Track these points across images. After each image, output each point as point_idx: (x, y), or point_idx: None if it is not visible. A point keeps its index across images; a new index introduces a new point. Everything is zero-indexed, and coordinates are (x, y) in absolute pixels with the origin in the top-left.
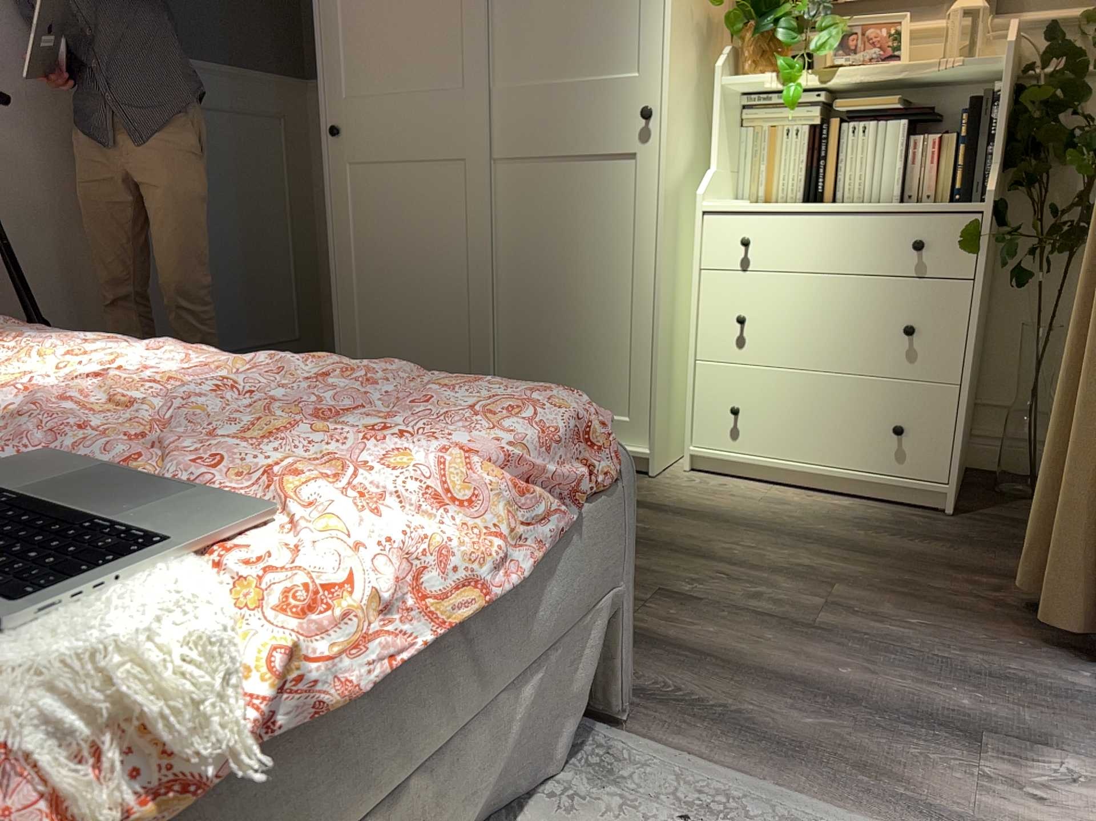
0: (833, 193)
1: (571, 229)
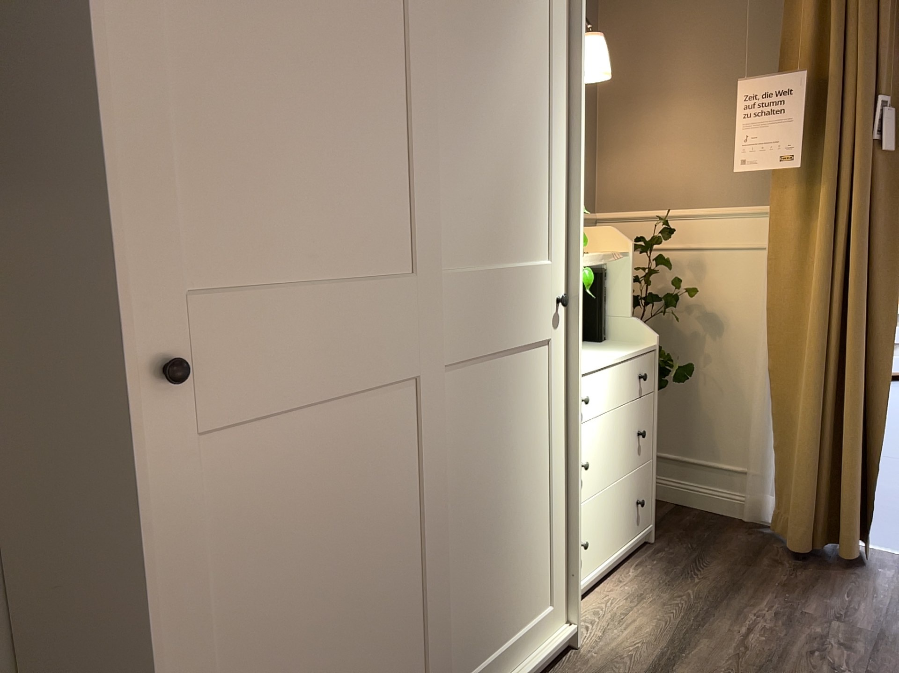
0: None
1: (506, 424)
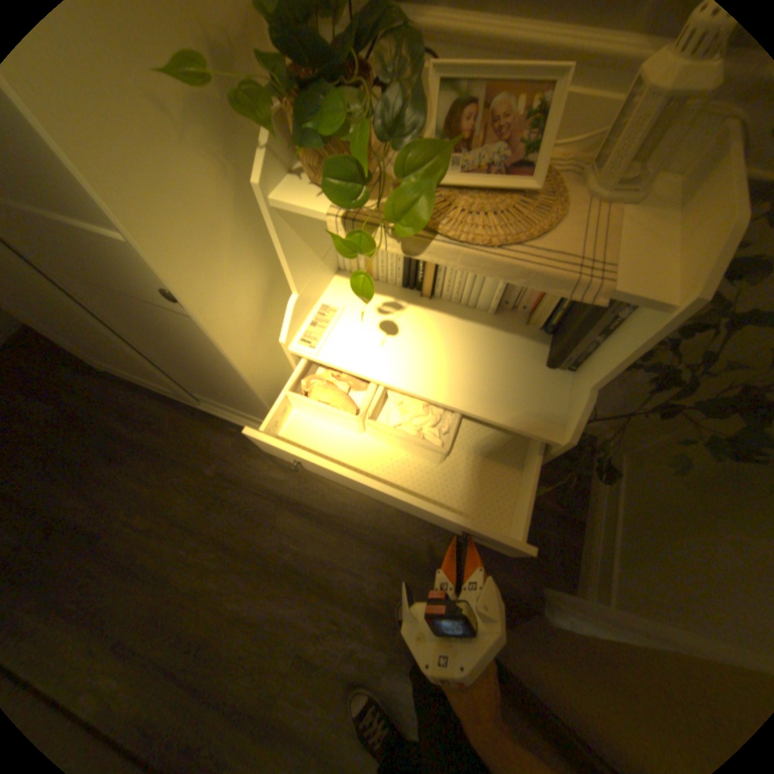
0: (432, 289)
1: (172, 342)
